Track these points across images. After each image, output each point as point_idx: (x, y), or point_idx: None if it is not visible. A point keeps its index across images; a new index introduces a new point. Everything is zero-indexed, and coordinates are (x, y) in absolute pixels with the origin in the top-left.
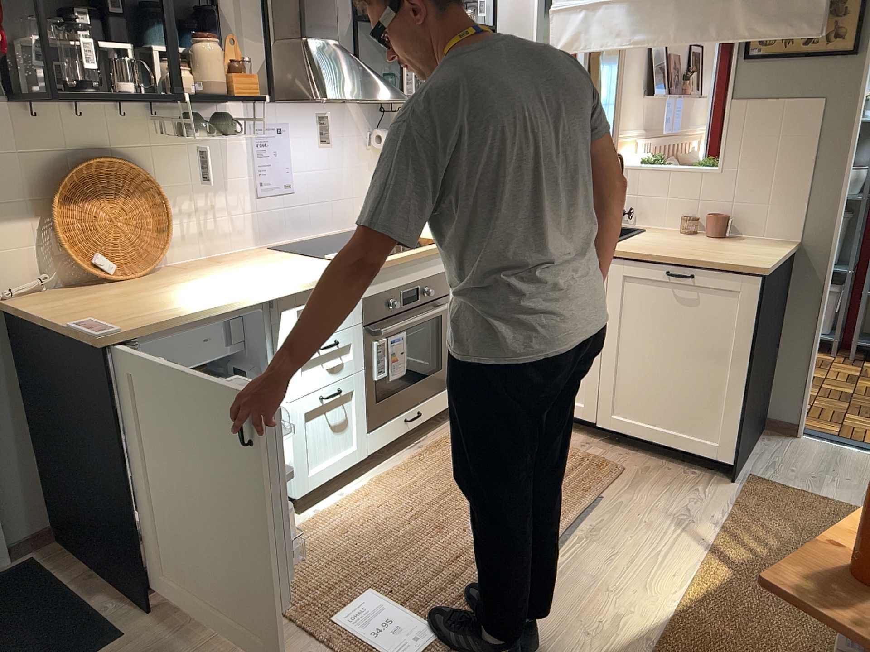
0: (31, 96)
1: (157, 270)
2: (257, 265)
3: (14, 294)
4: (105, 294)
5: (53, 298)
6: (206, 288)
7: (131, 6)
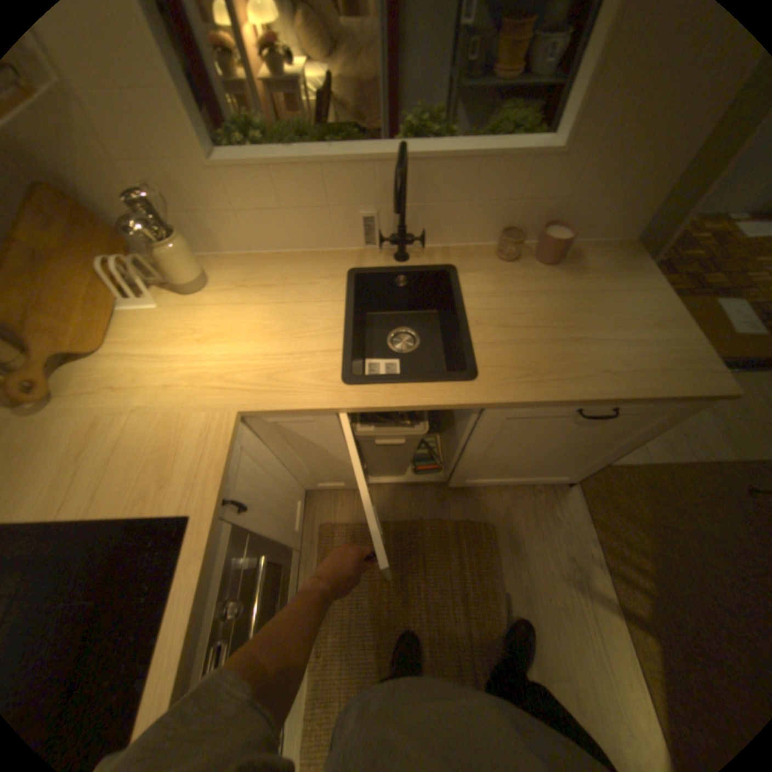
0: None
1: None
2: None
3: None
4: None
5: None
6: None
7: None
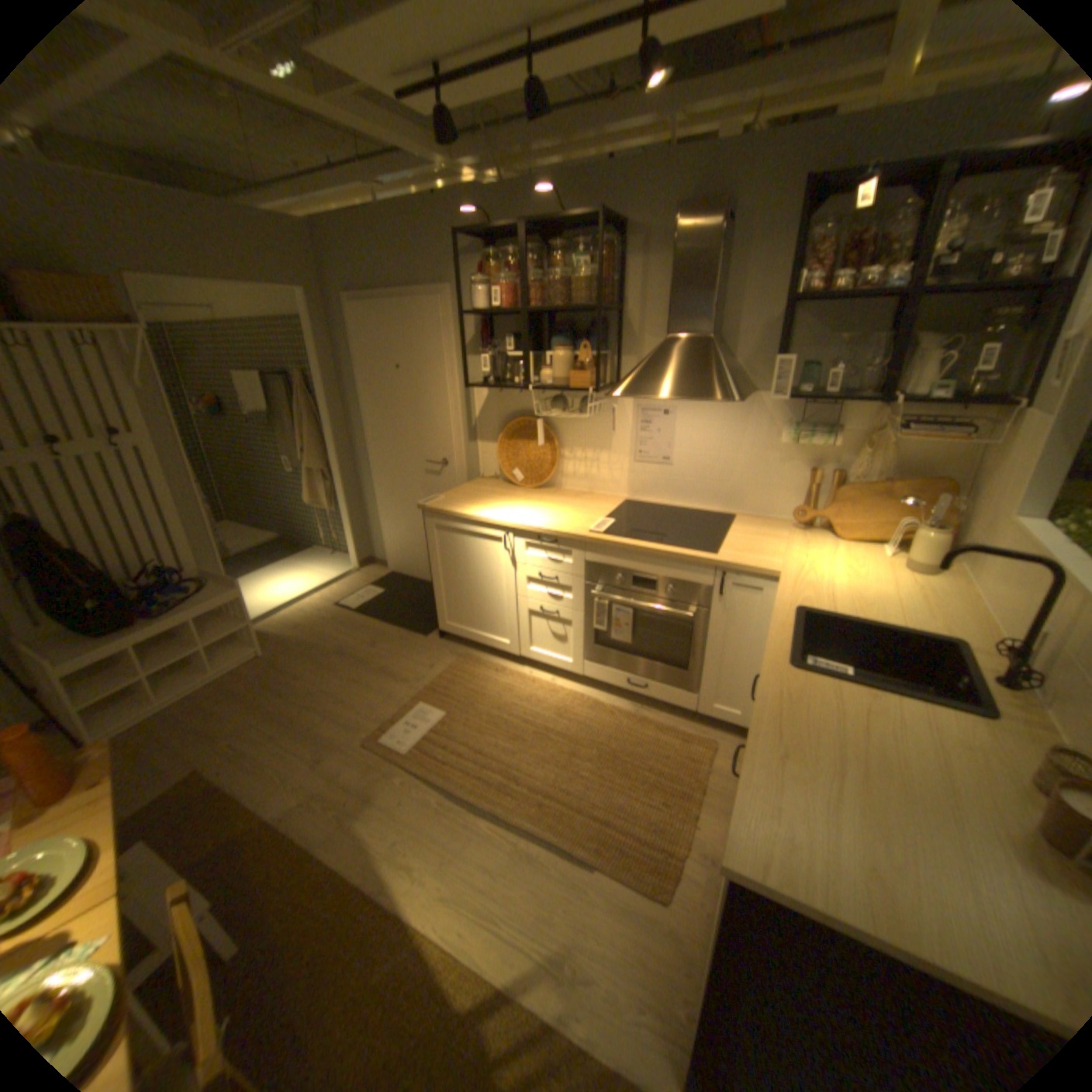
0: (500, 381)
1: (539, 487)
2: (573, 506)
3: (485, 476)
4: (494, 490)
5: (487, 483)
6: (509, 505)
7: (561, 323)
